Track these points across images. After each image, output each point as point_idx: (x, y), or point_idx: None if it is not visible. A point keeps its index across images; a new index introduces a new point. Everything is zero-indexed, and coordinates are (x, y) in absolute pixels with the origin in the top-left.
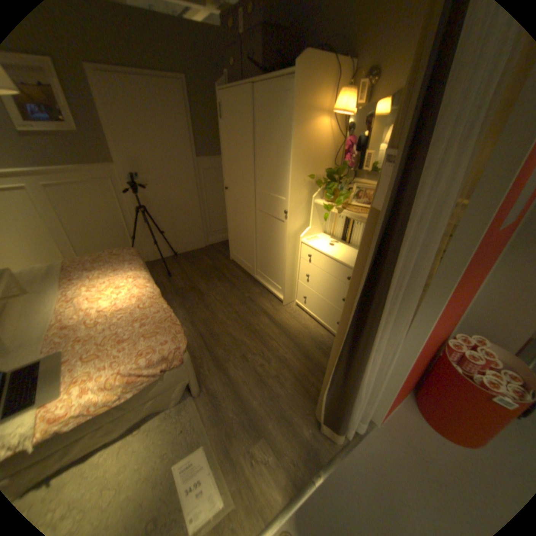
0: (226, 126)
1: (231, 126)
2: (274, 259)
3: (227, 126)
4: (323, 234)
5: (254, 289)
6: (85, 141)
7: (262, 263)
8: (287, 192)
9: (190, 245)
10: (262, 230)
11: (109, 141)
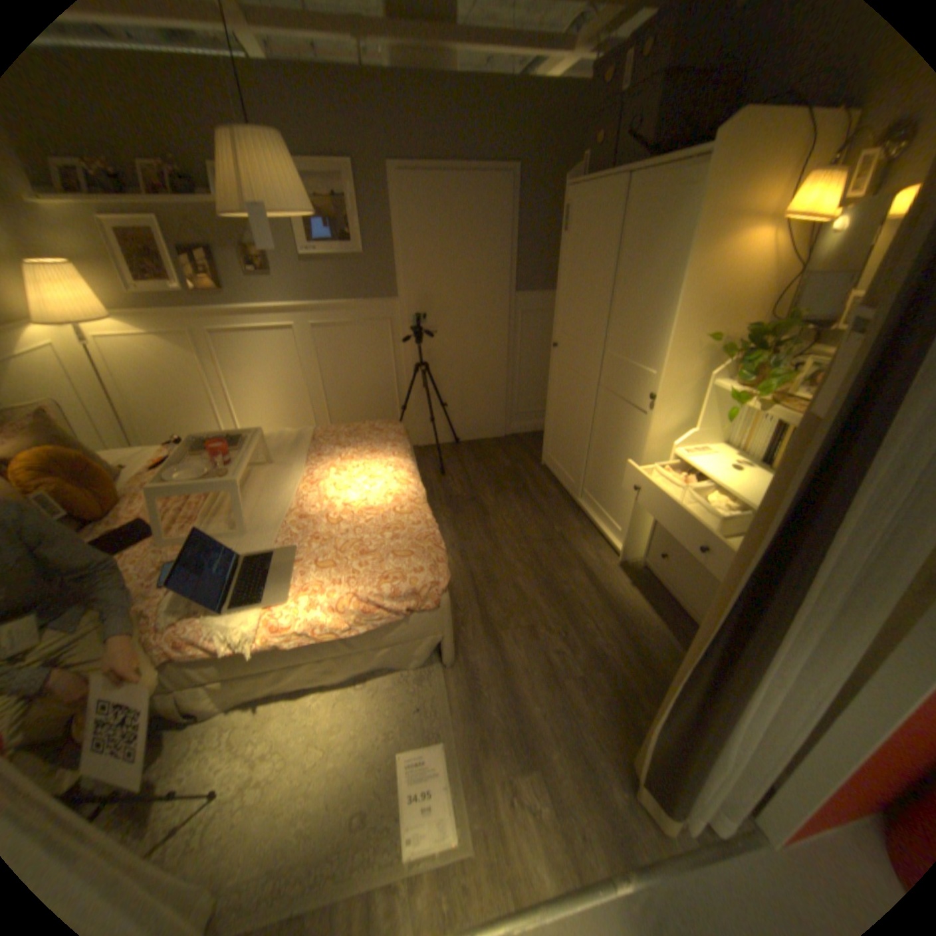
0: (571, 242)
1: (580, 243)
2: (617, 477)
3: (573, 243)
4: (724, 446)
5: (572, 523)
6: (368, 267)
7: (595, 480)
8: (661, 362)
9: (480, 430)
10: (605, 422)
11: (397, 267)
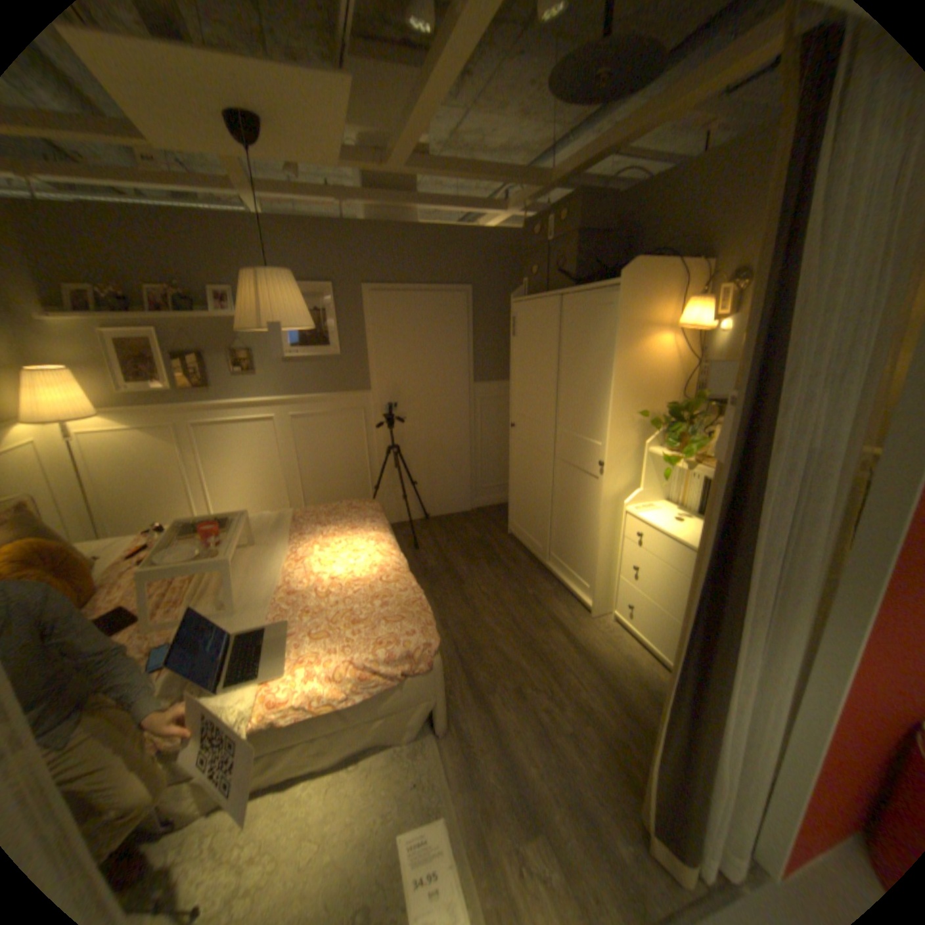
0: (519, 344)
1: (526, 344)
2: (579, 537)
3: (521, 344)
4: (665, 503)
5: (543, 585)
6: (345, 366)
7: (559, 542)
8: (604, 435)
9: (449, 505)
10: (563, 489)
11: (370, 365)
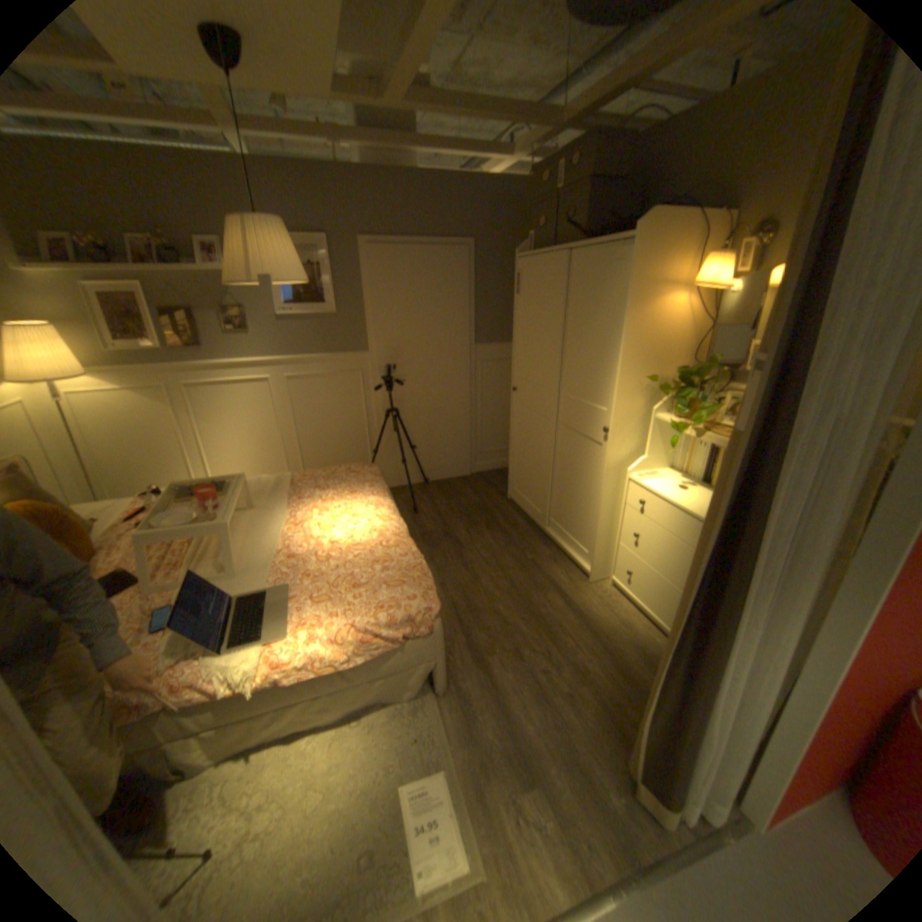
0: (523, 303)
1: (531, 304)
2: (580, 503)
3: (525, 304)
4: (669, 470)
5: (542, 550)
6: (341, 325)
7: (559, 509)
8: (610, 401)
9: (448, 470)
10: (565, 455)
11: (367, 325)
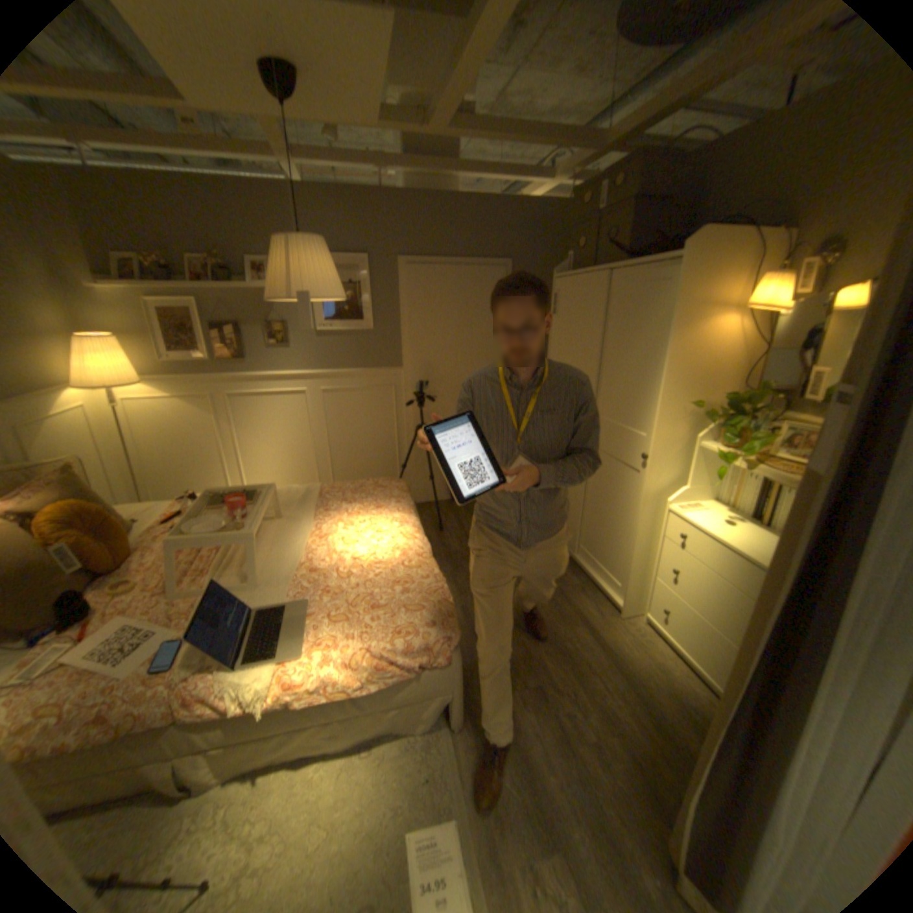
0: (560, 324)
1: (567, 324)
2: (613, 532)
3: (561, 324)
4: (714, 503)
5: (570, 579)
6: (377, 342)
7: (590, 536)
8: (650, 426)
9: None
10: (598, 480)
11: (402, 342)
